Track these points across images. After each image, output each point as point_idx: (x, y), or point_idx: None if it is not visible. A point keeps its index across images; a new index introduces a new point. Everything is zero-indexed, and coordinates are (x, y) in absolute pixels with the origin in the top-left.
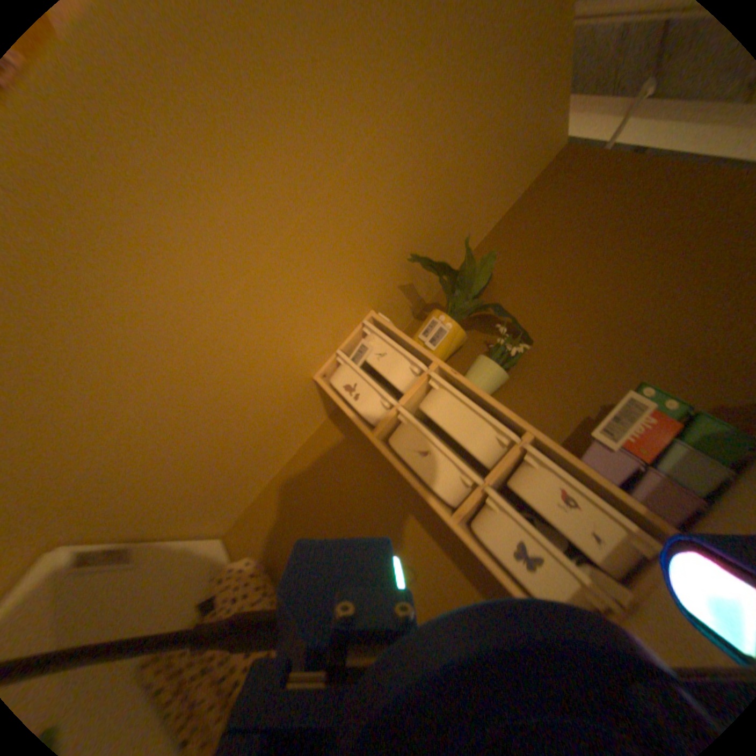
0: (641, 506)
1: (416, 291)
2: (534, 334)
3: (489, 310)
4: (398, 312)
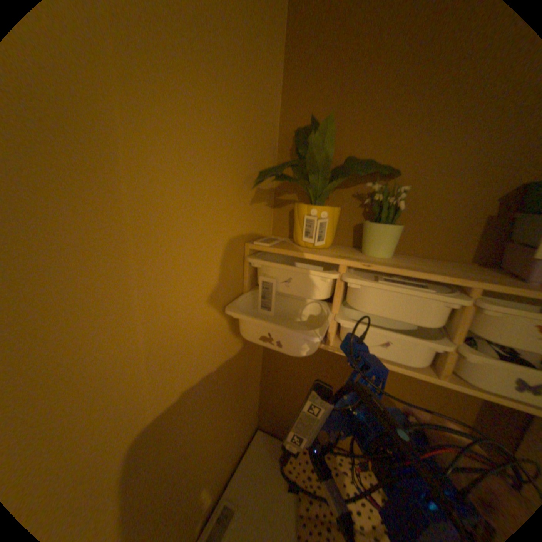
0: None
1: (264, 188)
2: (398, 159)
3: (338, 160)
4: (262, 217)
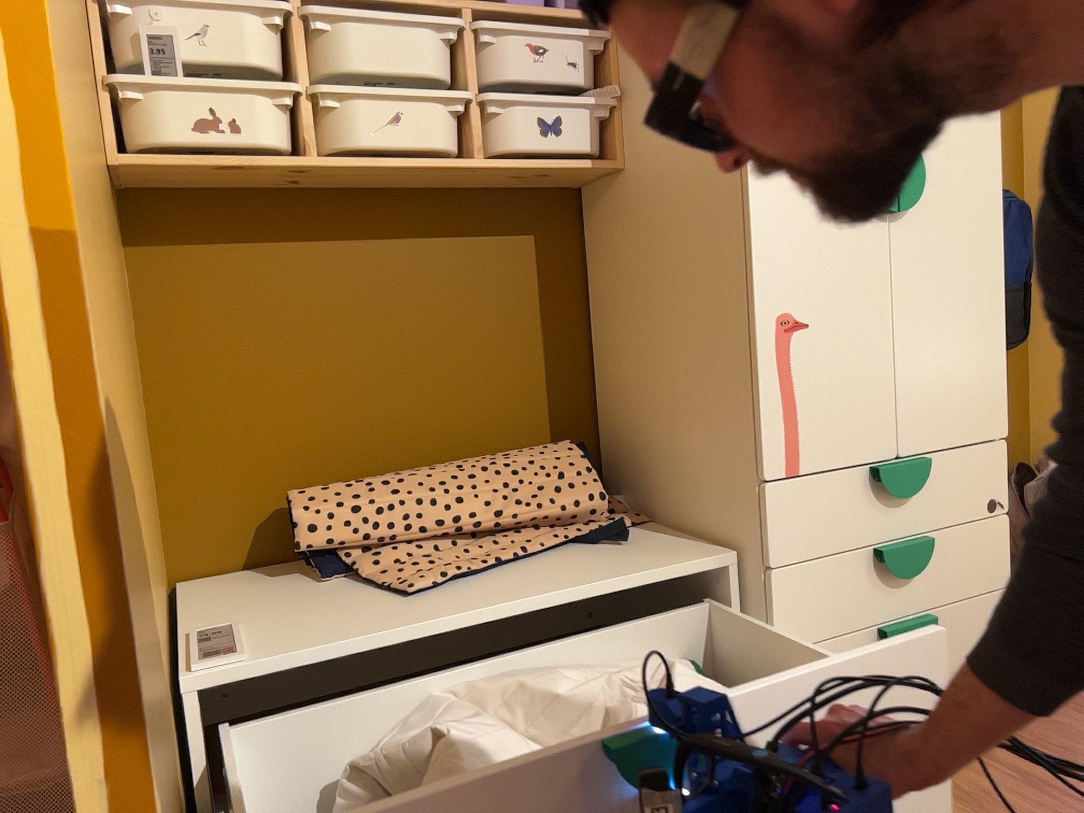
0: (576, 10)
1: None
2: None
3: None
4: None
